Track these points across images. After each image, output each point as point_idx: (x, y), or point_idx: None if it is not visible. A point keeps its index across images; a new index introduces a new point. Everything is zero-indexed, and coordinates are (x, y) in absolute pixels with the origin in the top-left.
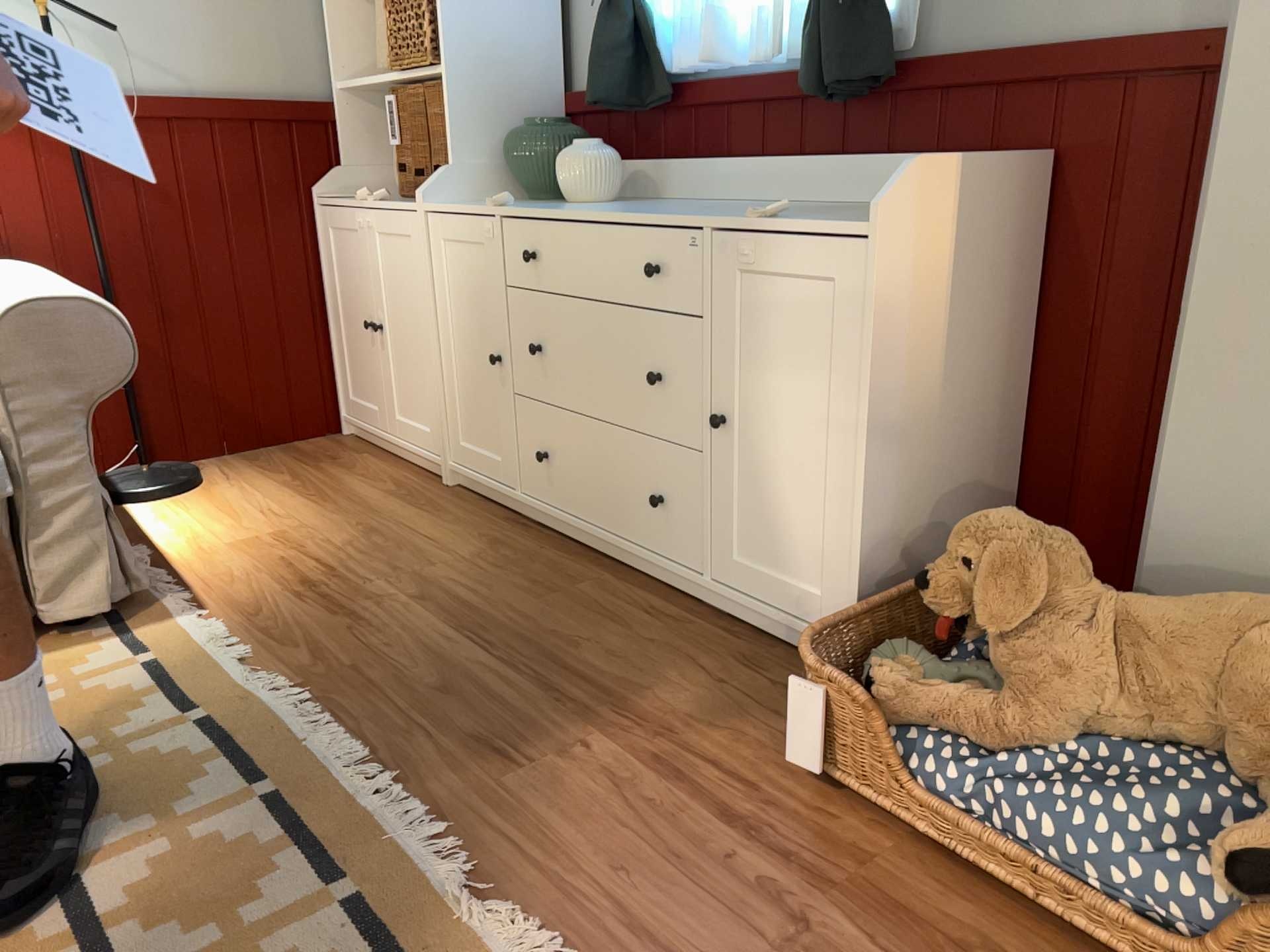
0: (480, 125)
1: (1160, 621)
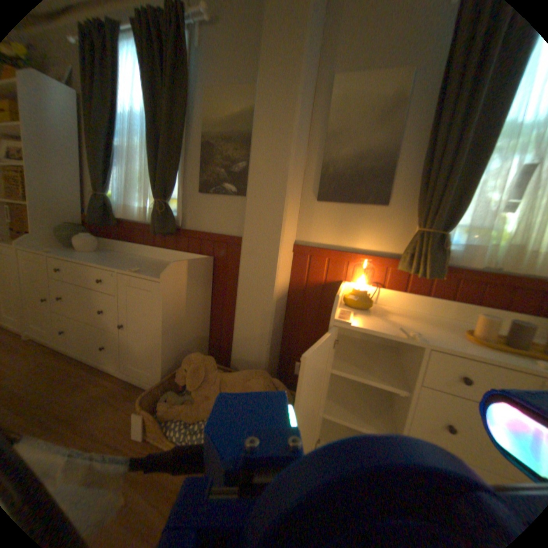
0: (46, 222)
1: (230, 382)
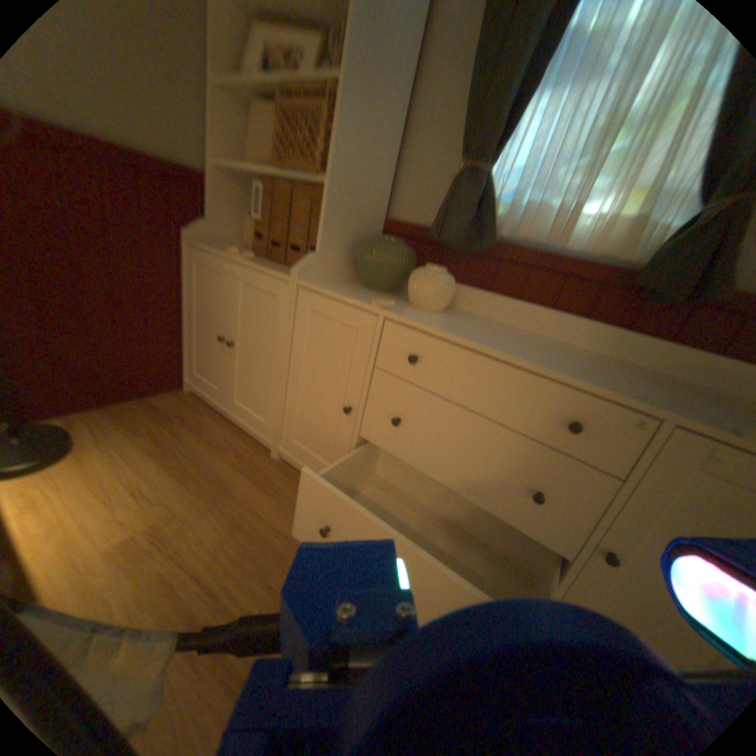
0: (343, 228)
1: None
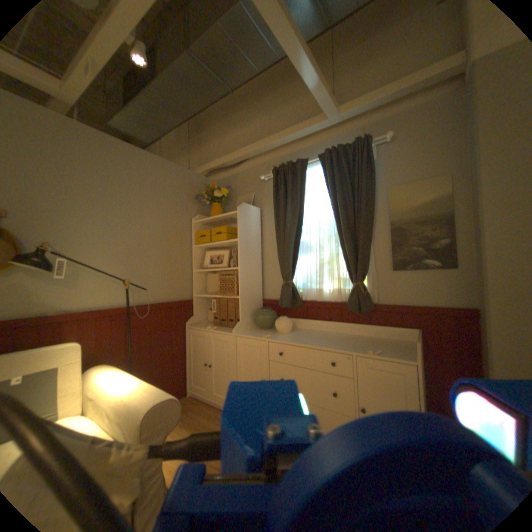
0: (247, 309)
1: None
